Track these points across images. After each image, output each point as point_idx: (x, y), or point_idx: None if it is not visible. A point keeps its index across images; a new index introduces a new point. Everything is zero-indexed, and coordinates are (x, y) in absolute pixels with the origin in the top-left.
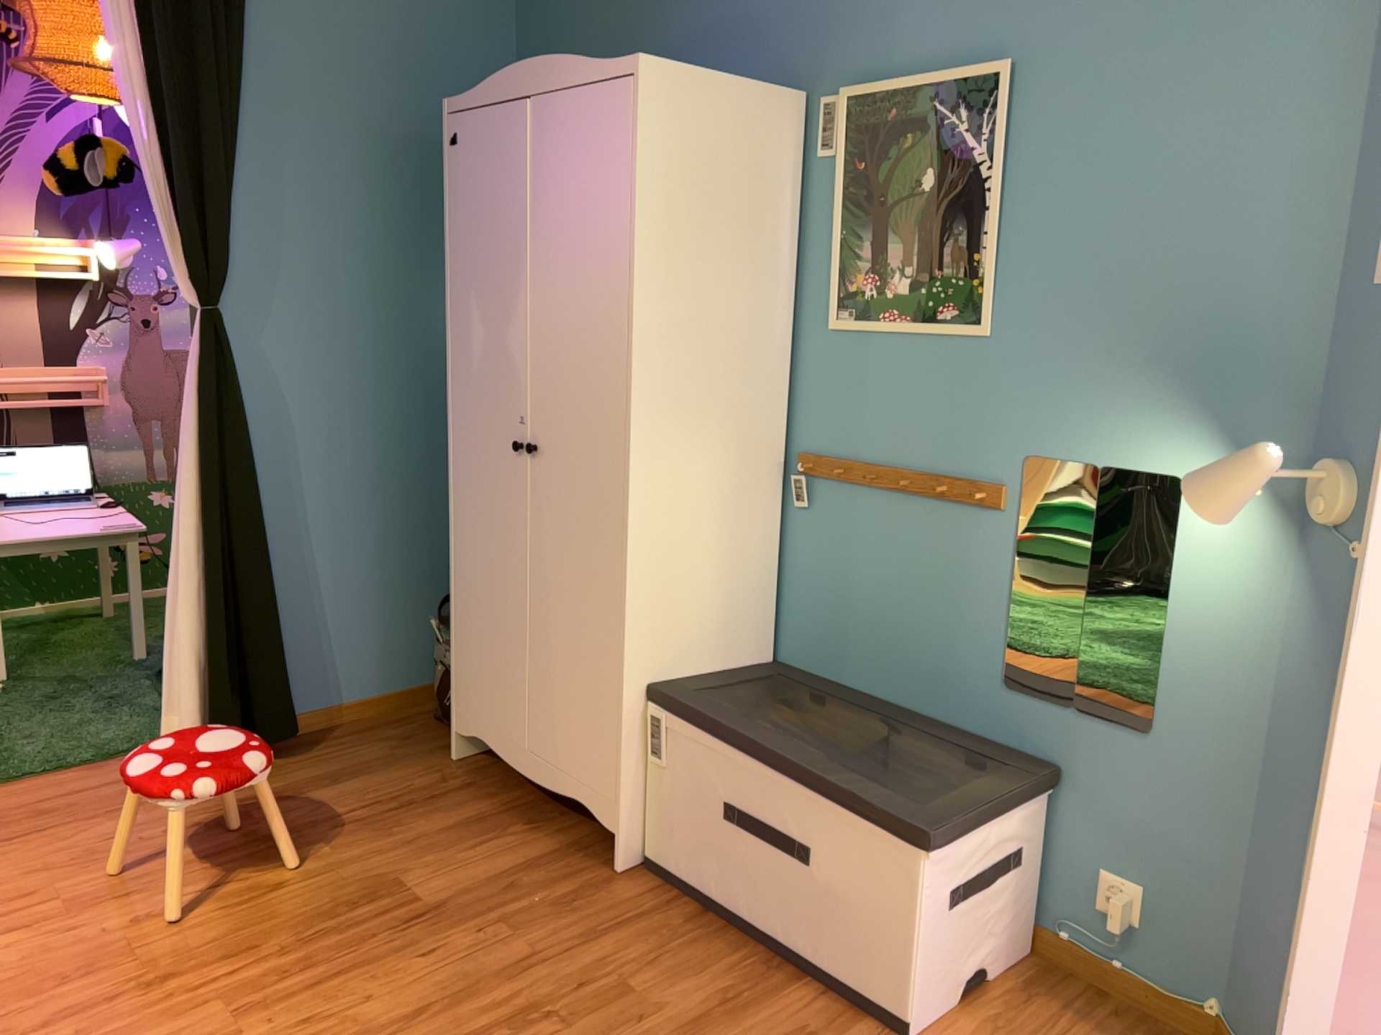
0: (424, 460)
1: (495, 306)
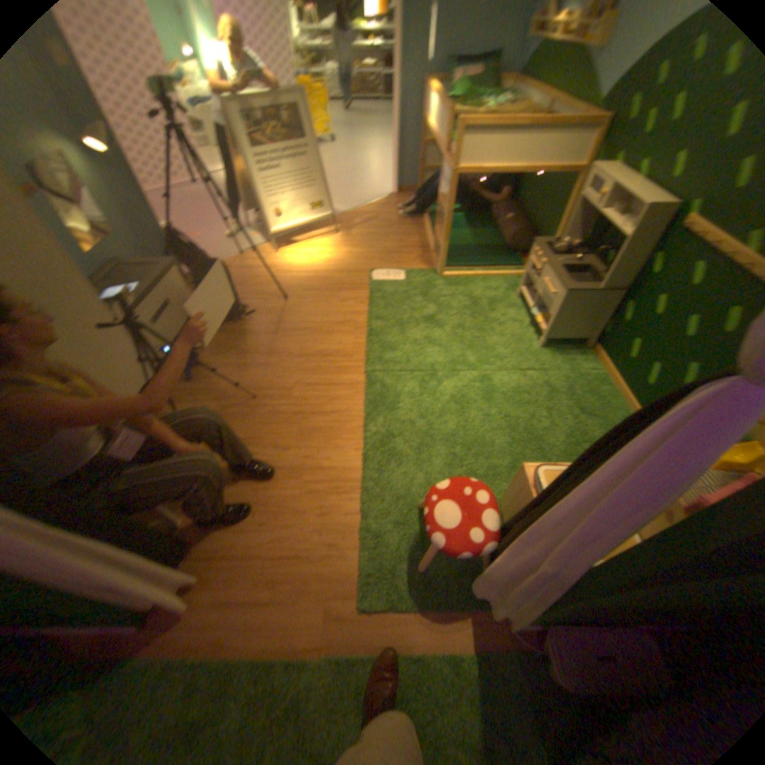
0: None
1: None
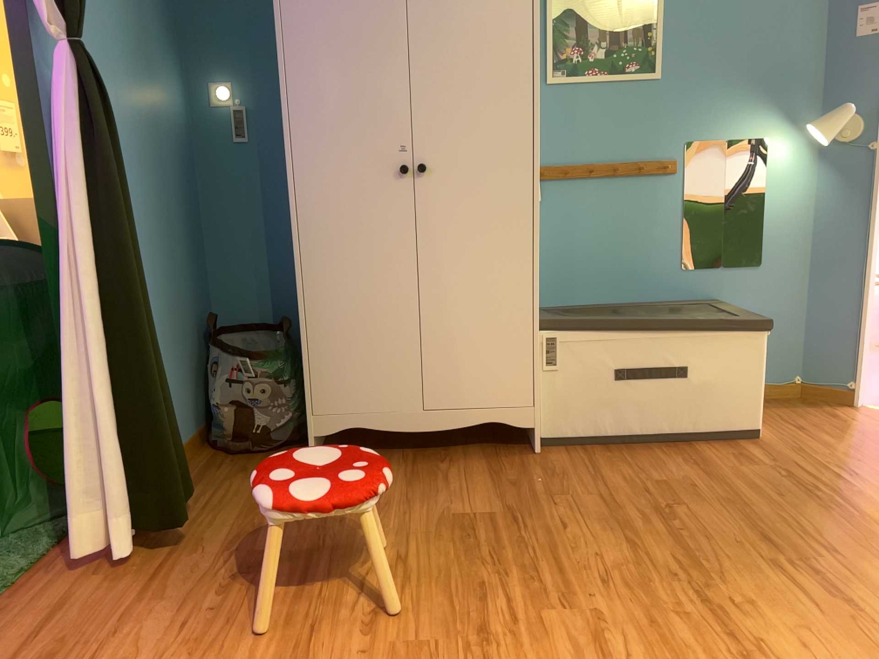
0: (172, 228)
1: (356, 59)
